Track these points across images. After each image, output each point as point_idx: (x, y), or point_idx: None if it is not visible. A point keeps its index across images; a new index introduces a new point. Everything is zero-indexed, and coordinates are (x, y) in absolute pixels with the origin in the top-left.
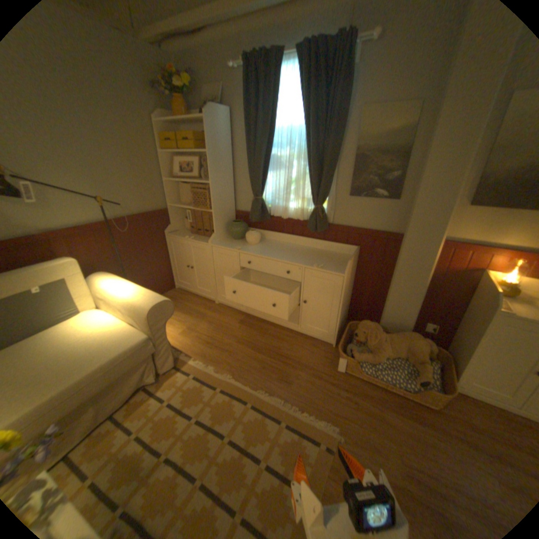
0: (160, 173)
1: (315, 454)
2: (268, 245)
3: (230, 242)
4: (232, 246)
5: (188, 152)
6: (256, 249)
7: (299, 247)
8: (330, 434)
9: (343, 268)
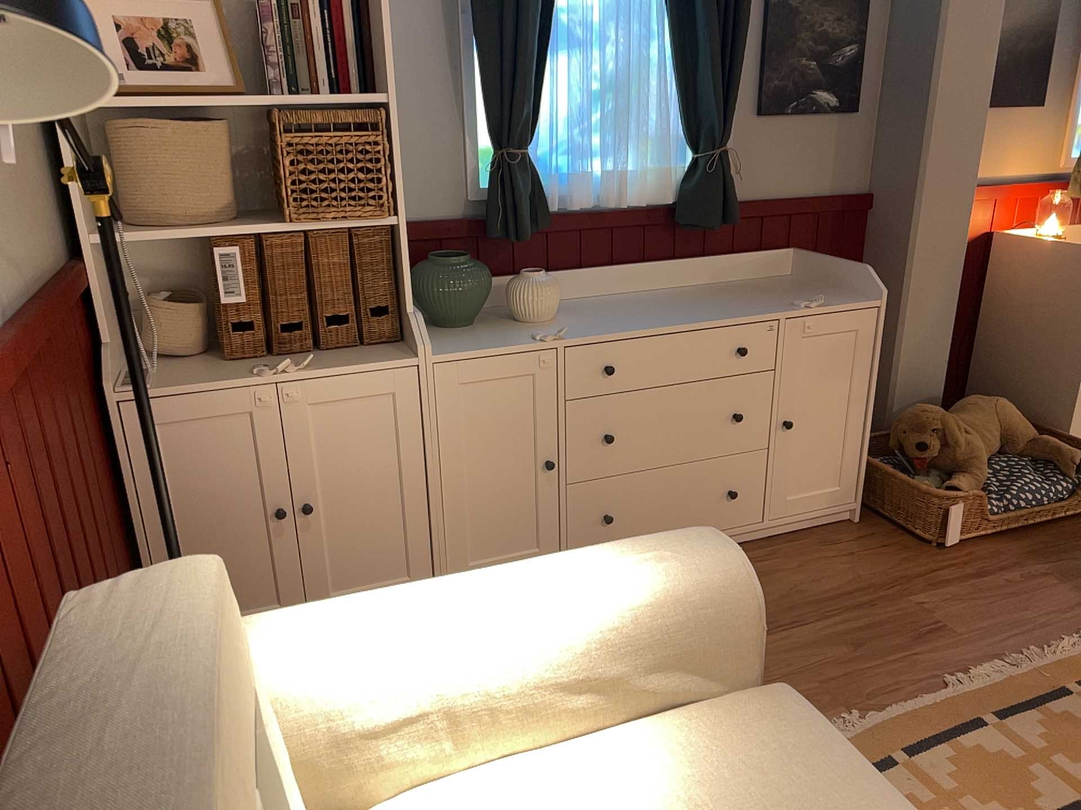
0: None
1: None
2: (584, 312)
3: (464, 337)
4: (513, 341)
5: None
6: (592, 326)
7: (656, 295)
8: None
9: (847, 296)
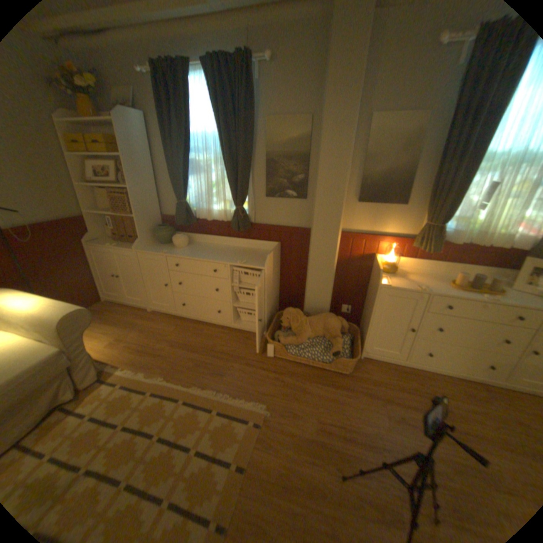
0: (70, 178)
1: (243, 431)
2: (196, 247)
3: (156, 247)
4: (158, 251)
5: (101, 155)
6: (183, 252)
7: (226, 247)
8: (258, 411)
9: (264, 263)
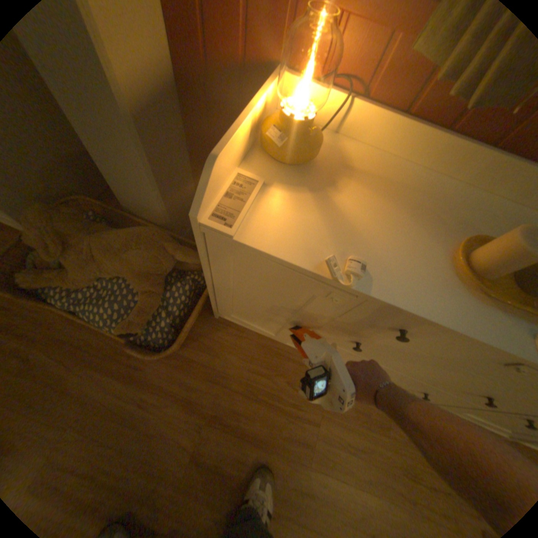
0: None
1: None
2: None
3: None
4: None
5: None
6: None
7: None
8: None
9: None
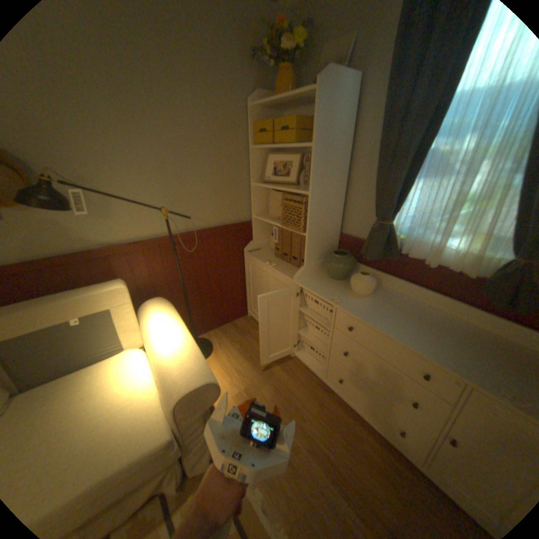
0: (249, 176)
1: None
2: (387, 302)
3: (324, 282)
4: (327, 293)
5: (288, 147)
6: (366, 308)
7: (450, 319)
8: None
9: None
